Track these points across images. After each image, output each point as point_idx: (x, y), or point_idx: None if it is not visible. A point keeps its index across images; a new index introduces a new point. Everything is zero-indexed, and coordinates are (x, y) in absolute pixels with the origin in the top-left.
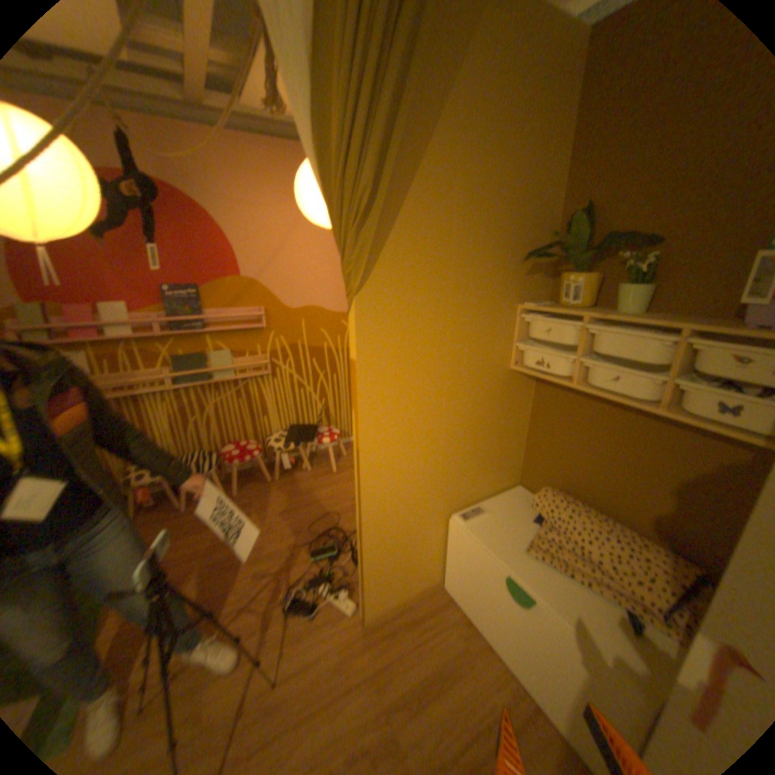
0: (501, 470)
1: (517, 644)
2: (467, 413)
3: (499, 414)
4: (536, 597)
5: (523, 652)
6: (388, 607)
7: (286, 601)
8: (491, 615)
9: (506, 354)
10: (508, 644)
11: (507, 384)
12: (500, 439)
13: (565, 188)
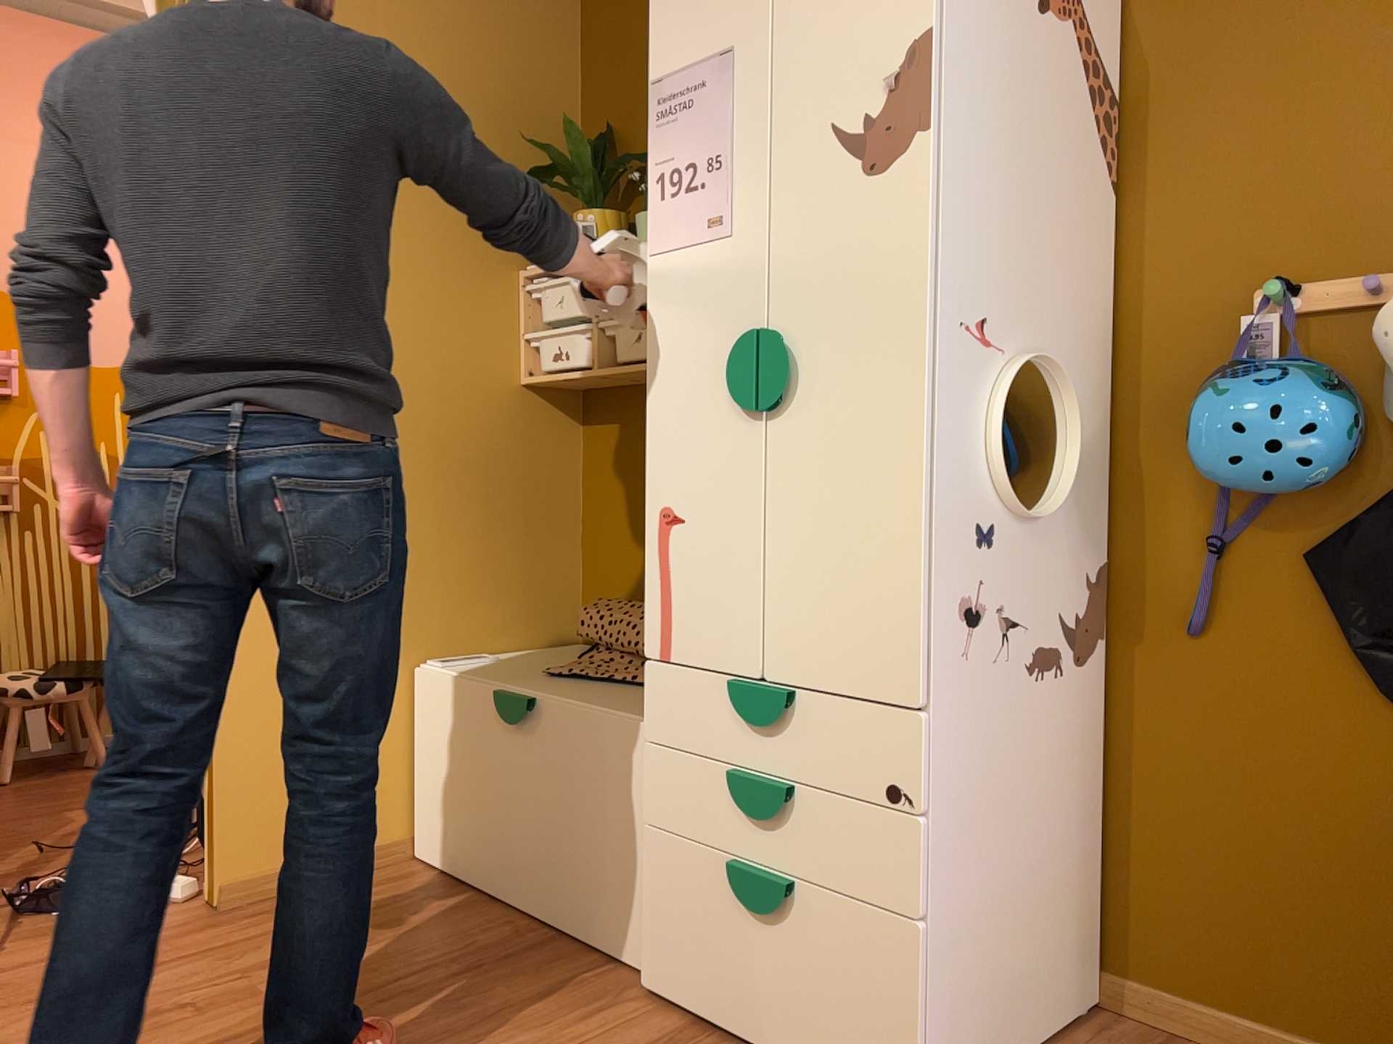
0: (529, 597)
1: (520, 832)
2: (436, 447)
3: (507, 468)
4: (535, 695)
5: (529, 836)
6: (270, 863)
7: (16, 902)
8: (483, 817)
9: (507, 355)
10: (510, 850)
11: (517, 413)
12: (517, 524)
13: (581, 114)
